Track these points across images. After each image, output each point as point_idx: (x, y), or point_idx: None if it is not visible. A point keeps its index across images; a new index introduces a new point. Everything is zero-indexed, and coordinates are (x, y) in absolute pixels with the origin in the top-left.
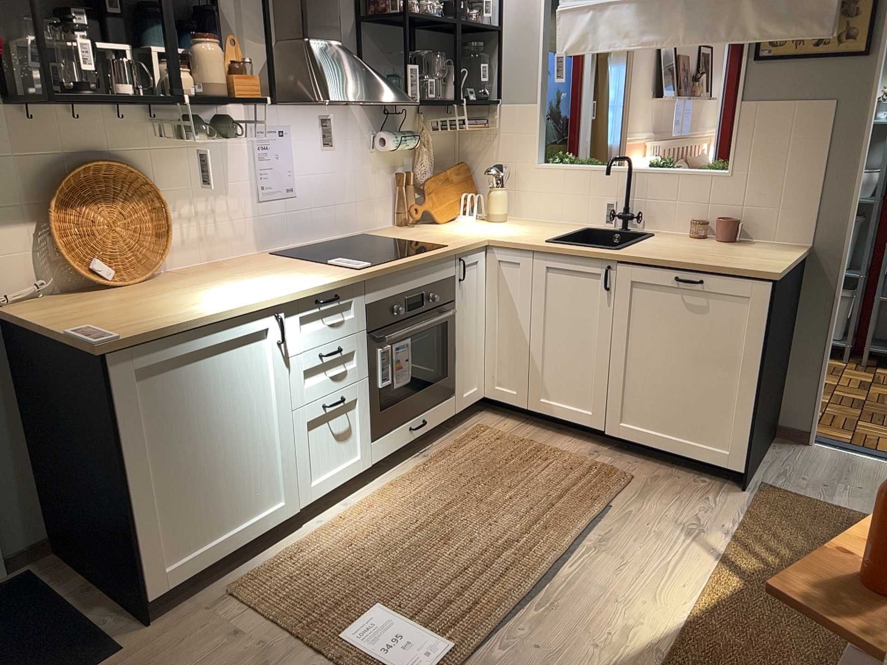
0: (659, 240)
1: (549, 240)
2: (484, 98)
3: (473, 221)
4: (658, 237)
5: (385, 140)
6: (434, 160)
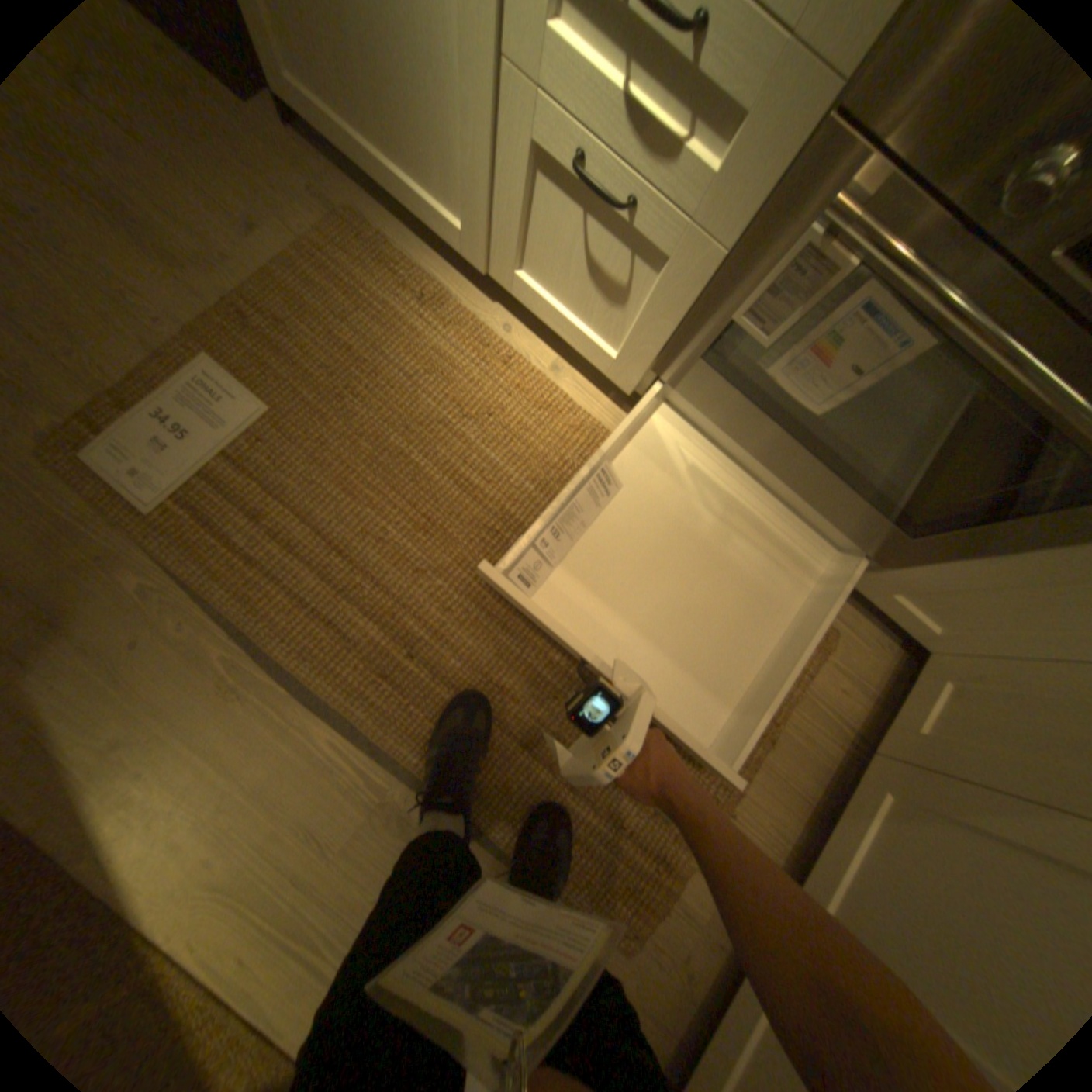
0: None
1: None
2: None
3: None
4: None
5: None
6: None
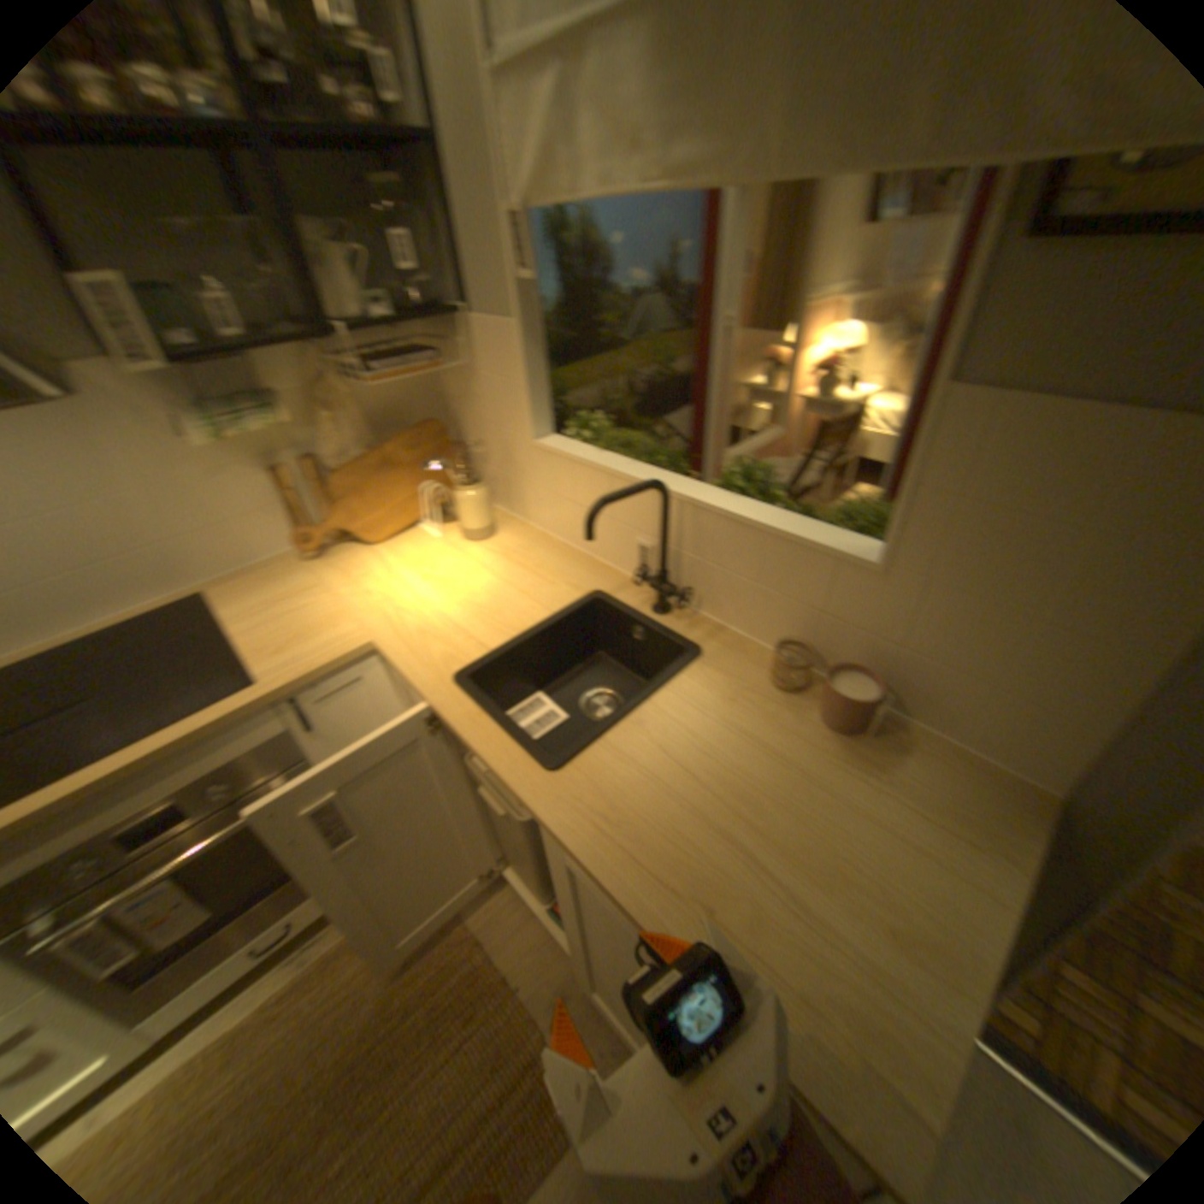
0: (691, 687)
1: (454, 676)
2: (431, 298)
3: (436, 533)
4: (698, 665)
5: (187, 418)
6: (373, 418)
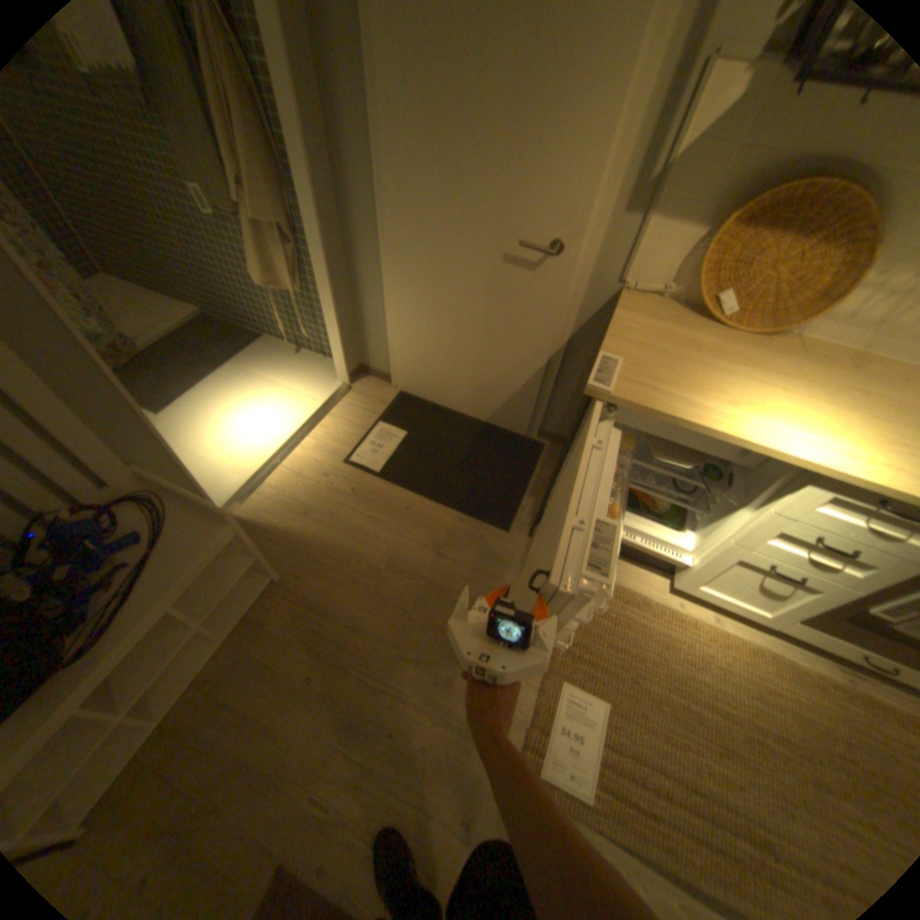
0: None
1: None
2: None
3: None
4: None
5: None
6: None
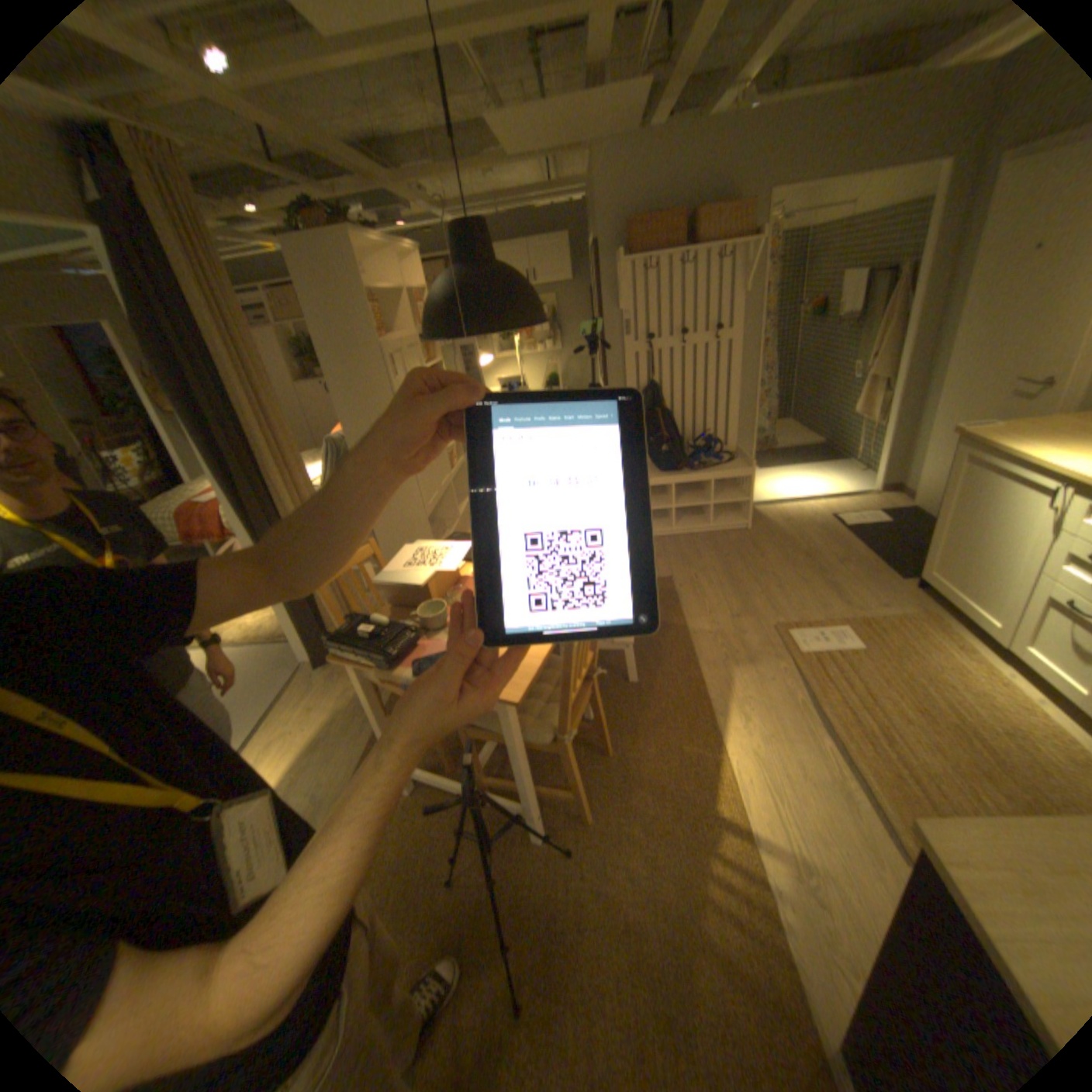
0: None
1: None
2: None
3: None
4: None
5: None
6: None
